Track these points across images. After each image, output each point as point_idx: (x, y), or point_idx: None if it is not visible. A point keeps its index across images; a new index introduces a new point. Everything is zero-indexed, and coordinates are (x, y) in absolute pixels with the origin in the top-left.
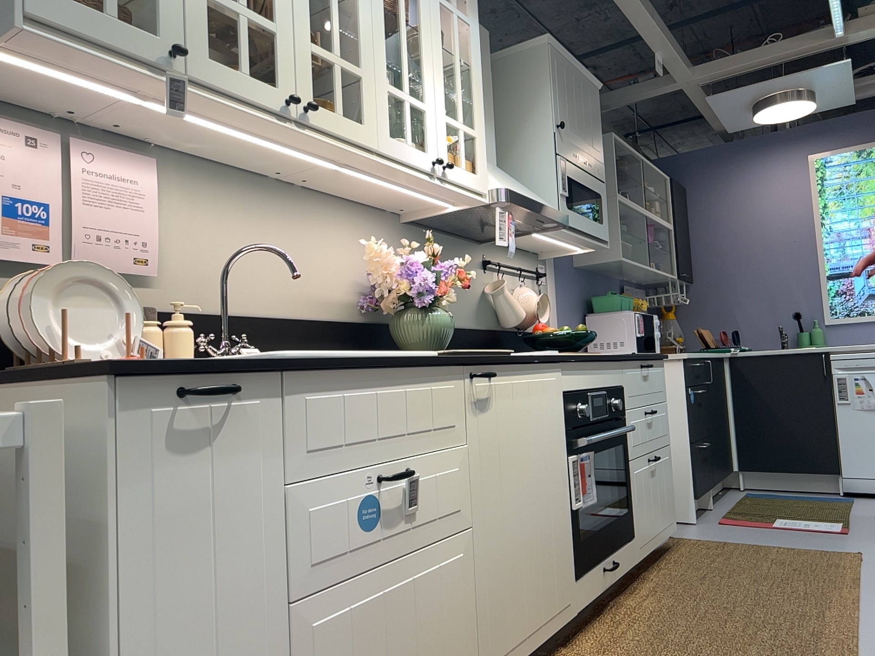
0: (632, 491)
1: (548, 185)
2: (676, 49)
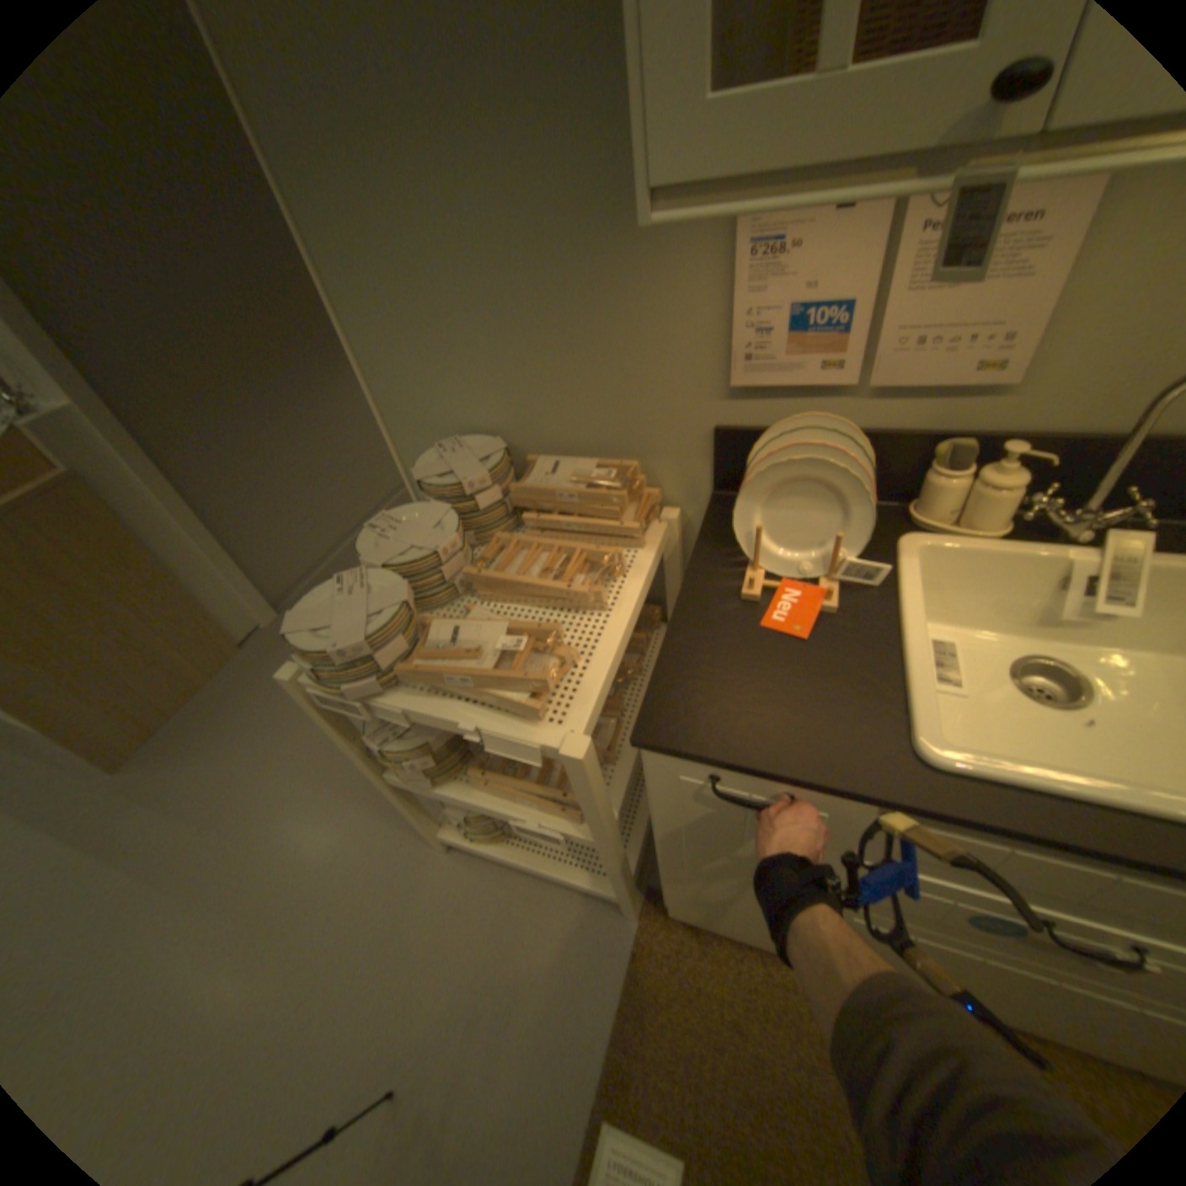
0: None
1: None
2: None
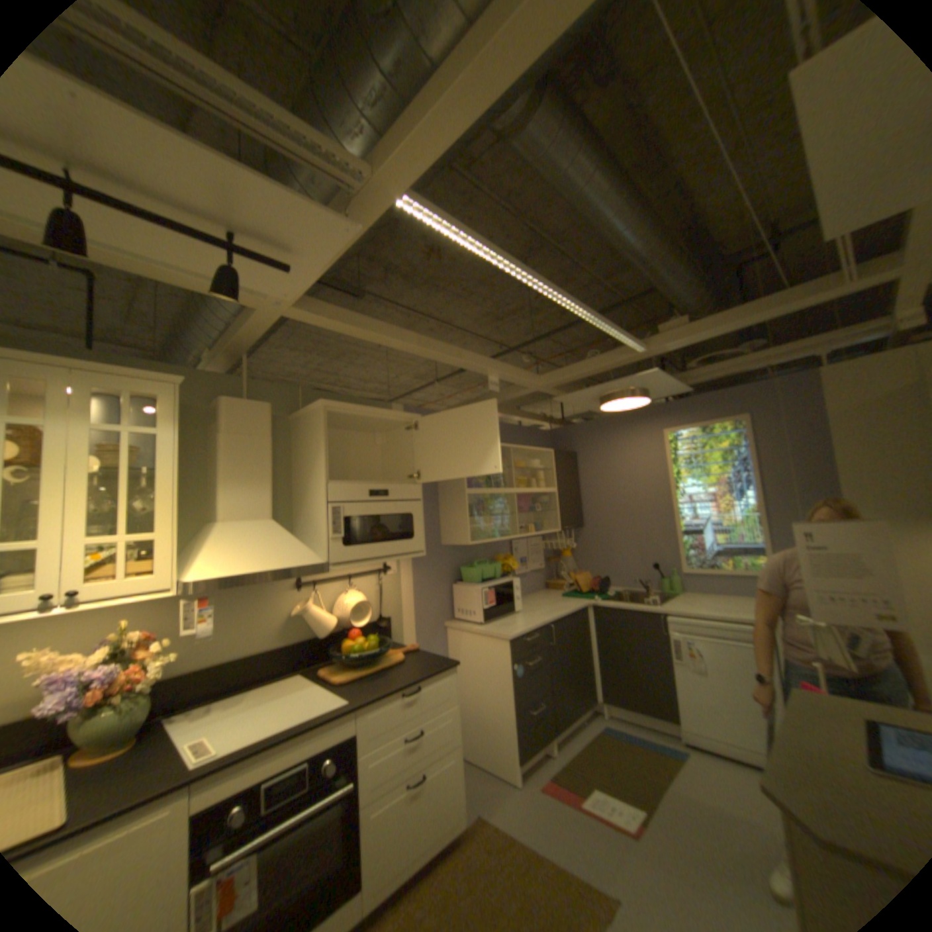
0: (359, 842)
1: (321, 528)
2: (507, 369)
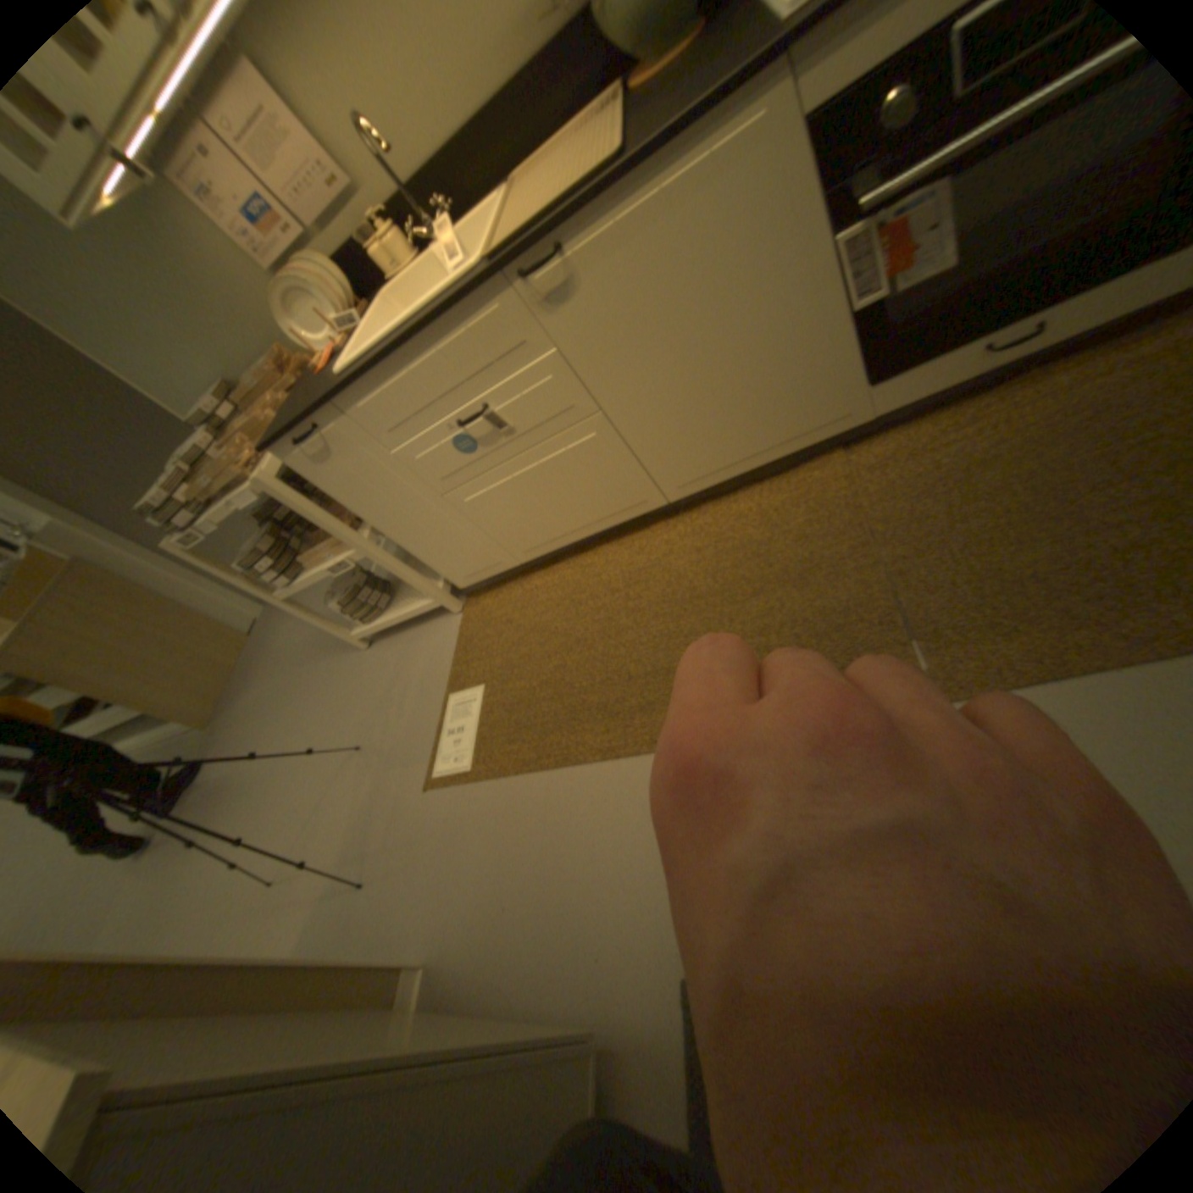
0: None
1: None
2: None
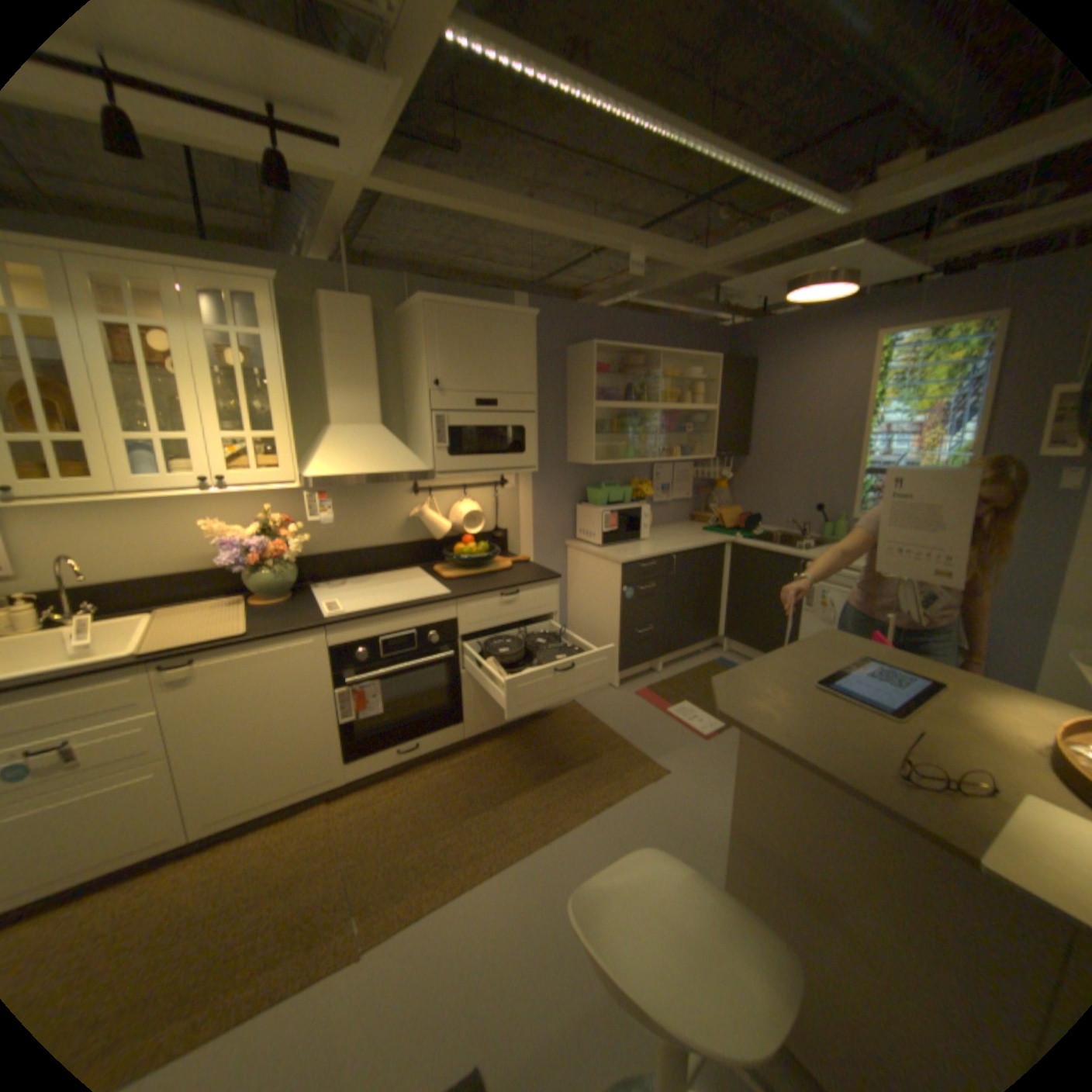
0: (462, 693)
1: (428, 438)
2: (657, 243)
